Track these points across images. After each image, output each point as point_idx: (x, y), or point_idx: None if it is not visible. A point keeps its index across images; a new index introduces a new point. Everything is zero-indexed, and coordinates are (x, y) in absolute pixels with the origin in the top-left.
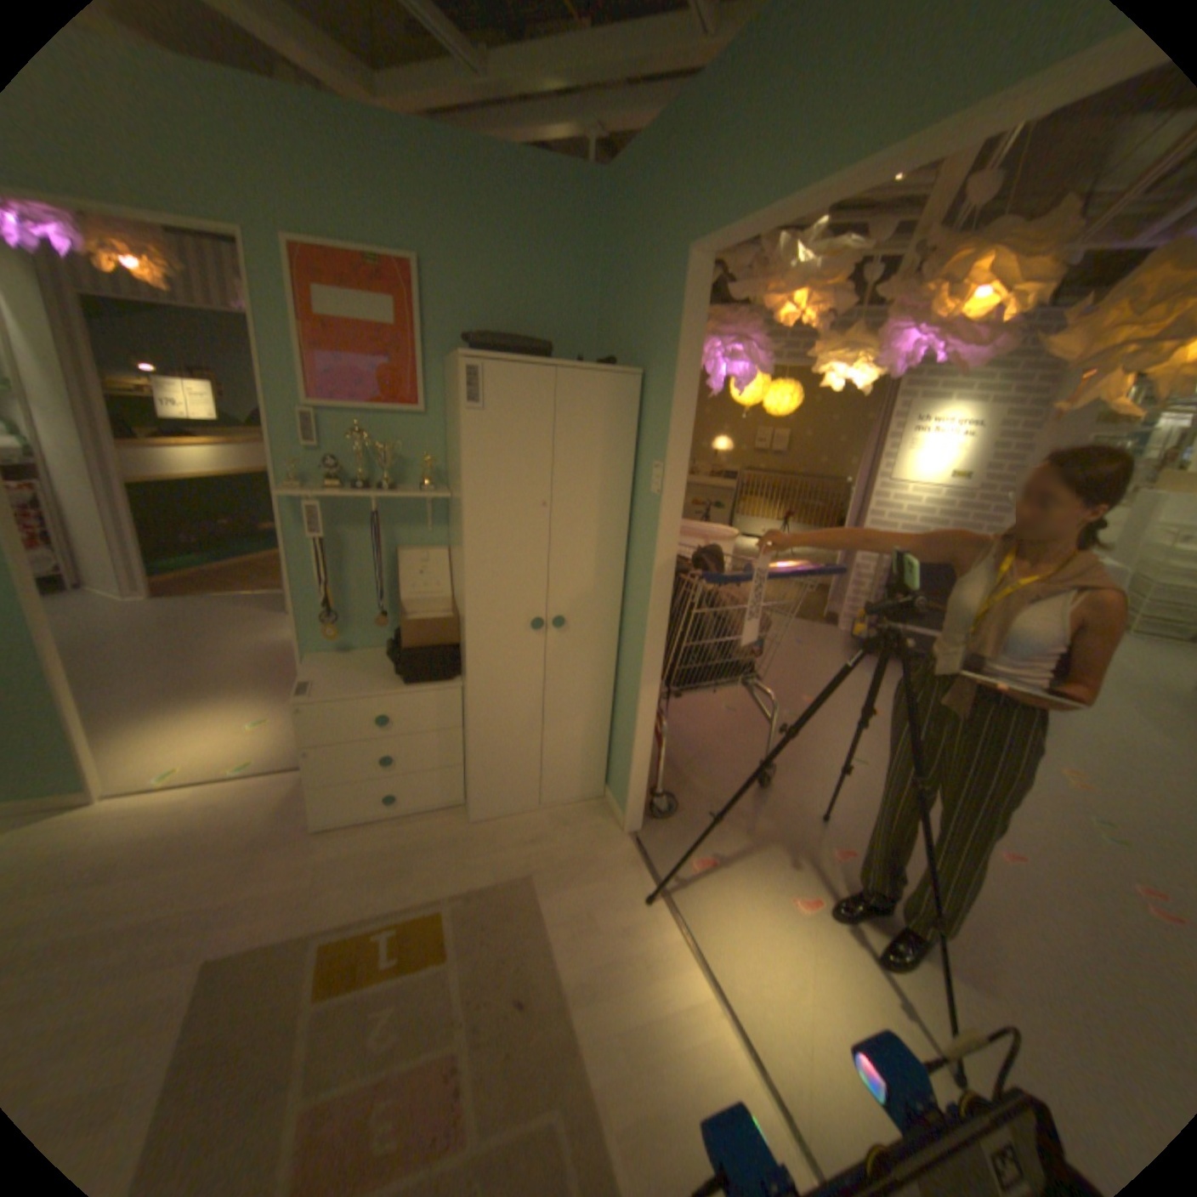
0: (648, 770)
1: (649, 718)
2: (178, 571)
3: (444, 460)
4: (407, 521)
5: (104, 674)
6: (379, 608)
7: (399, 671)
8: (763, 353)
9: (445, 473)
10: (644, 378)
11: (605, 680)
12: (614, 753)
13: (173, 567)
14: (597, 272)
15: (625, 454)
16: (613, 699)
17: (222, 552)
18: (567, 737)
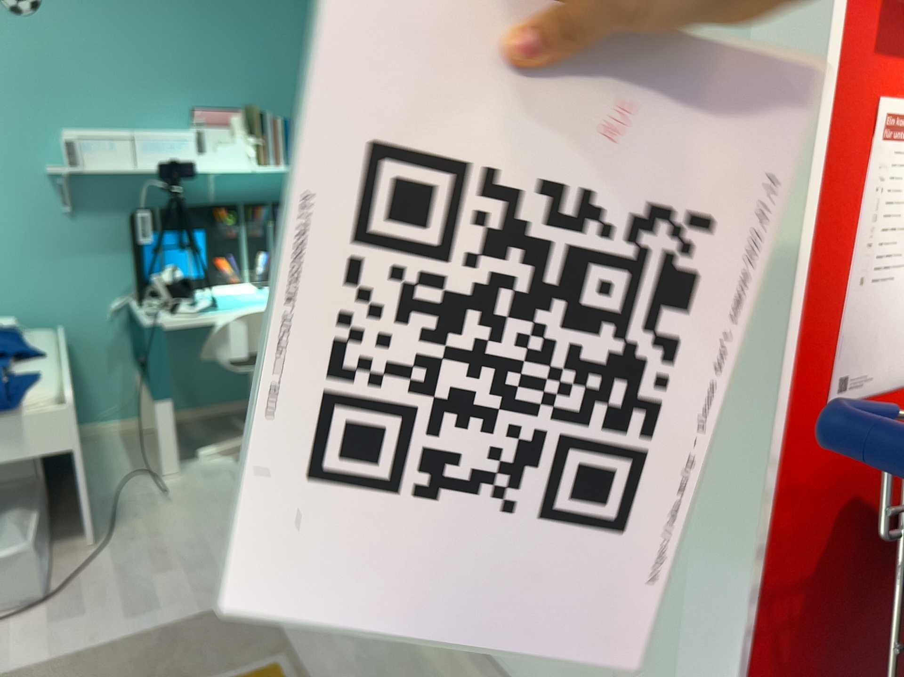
0: None
1: None
2: None
3: None
4: None
5: None
6: None
7: None
8: None
9: None
10: None
11: None
12: None
13: None
14: None
15: None
16: None
17: None
18: None
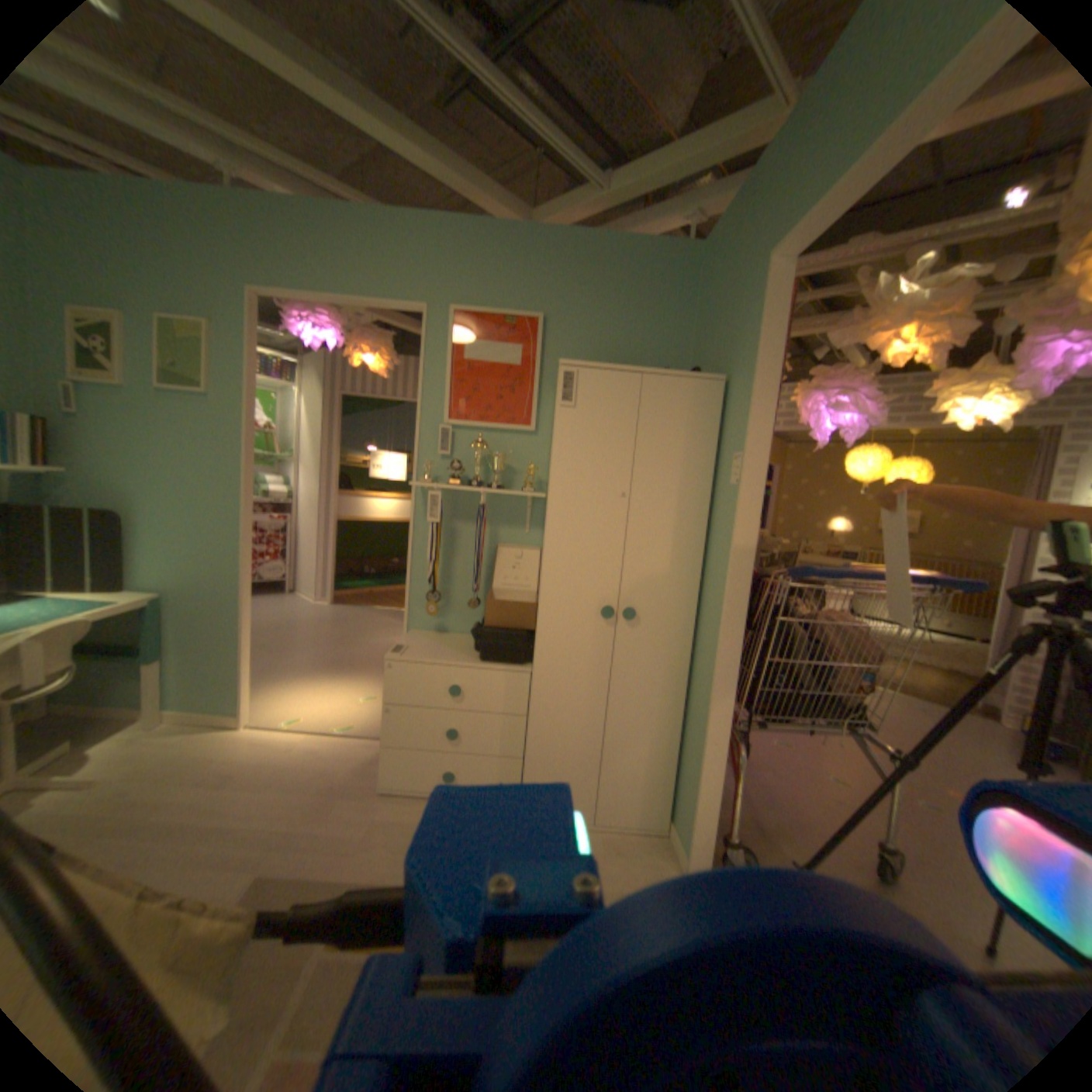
0: (720, 805)
1: (722, 735)
2: (355, 590)
3: (545, 472)
4: (508, 522)
5: (283, 647)
6: (474, 597)
7: (477, 647)
8: (874, 403)
9: (544, 483)
10: (727, 383)
11: (676, 691)
12: (682, 782)
13: (353, 587)
14: (692, 319)
15: (706, 452)
16: (684, 716)
17: (388, 582)
18: (629, 749)
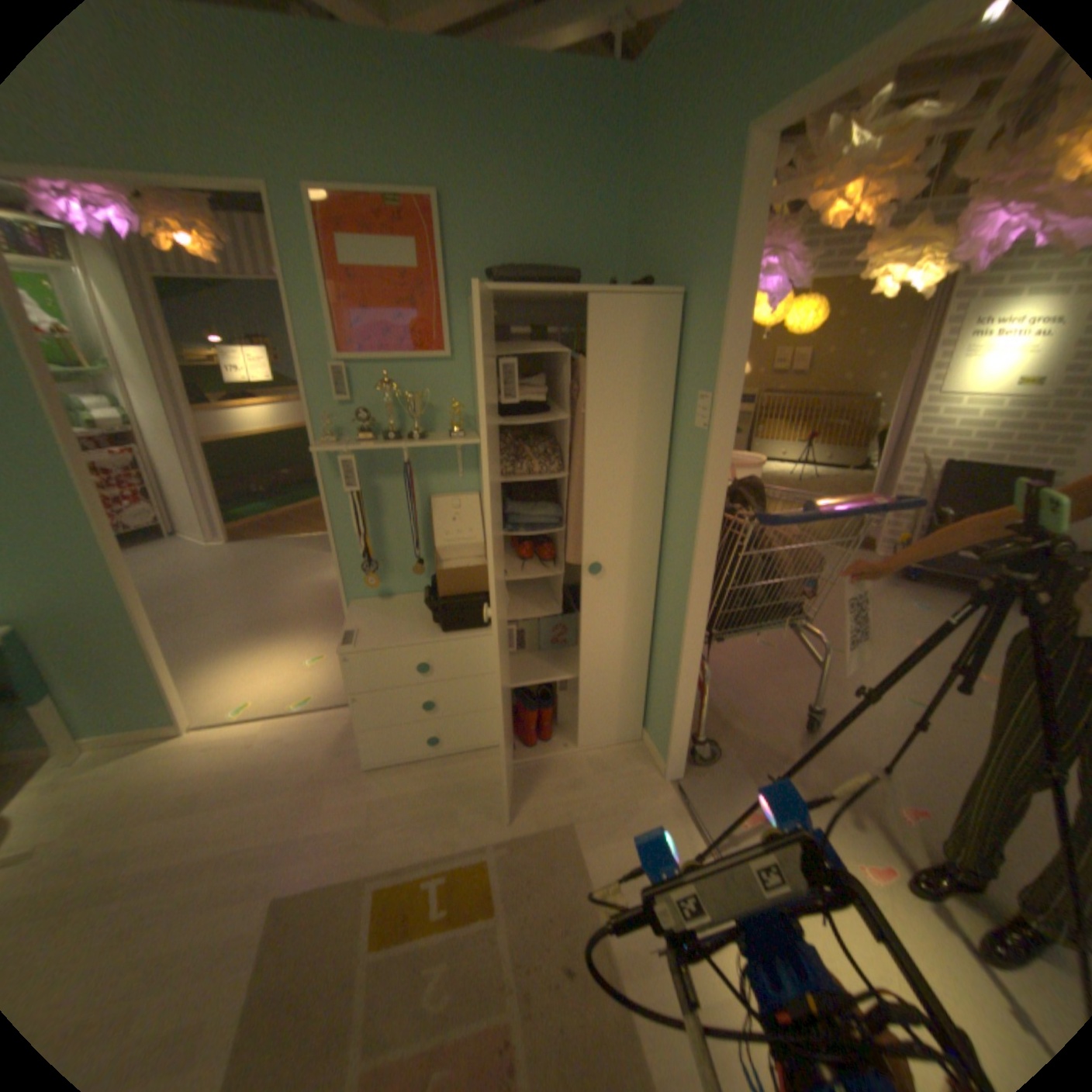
0: (692, 719)
1: (694, 667)
2: (249, 516)
3: (472, 404)
4: (438, 467)
5: (190, 612)
6: (415, 554)
7: (437, 618)
8: (801, 262)
9: (472, 416)
10: (685, 296)
11: (643, 625)
12: (652, 697)
13: (245, 513)
14: (625, 184)
15: (665, 384)
16: (651, 643)
17: (284, 498)
18: (604, 682)
